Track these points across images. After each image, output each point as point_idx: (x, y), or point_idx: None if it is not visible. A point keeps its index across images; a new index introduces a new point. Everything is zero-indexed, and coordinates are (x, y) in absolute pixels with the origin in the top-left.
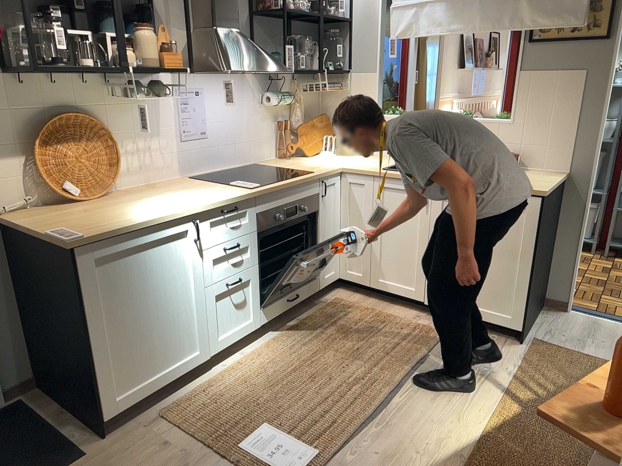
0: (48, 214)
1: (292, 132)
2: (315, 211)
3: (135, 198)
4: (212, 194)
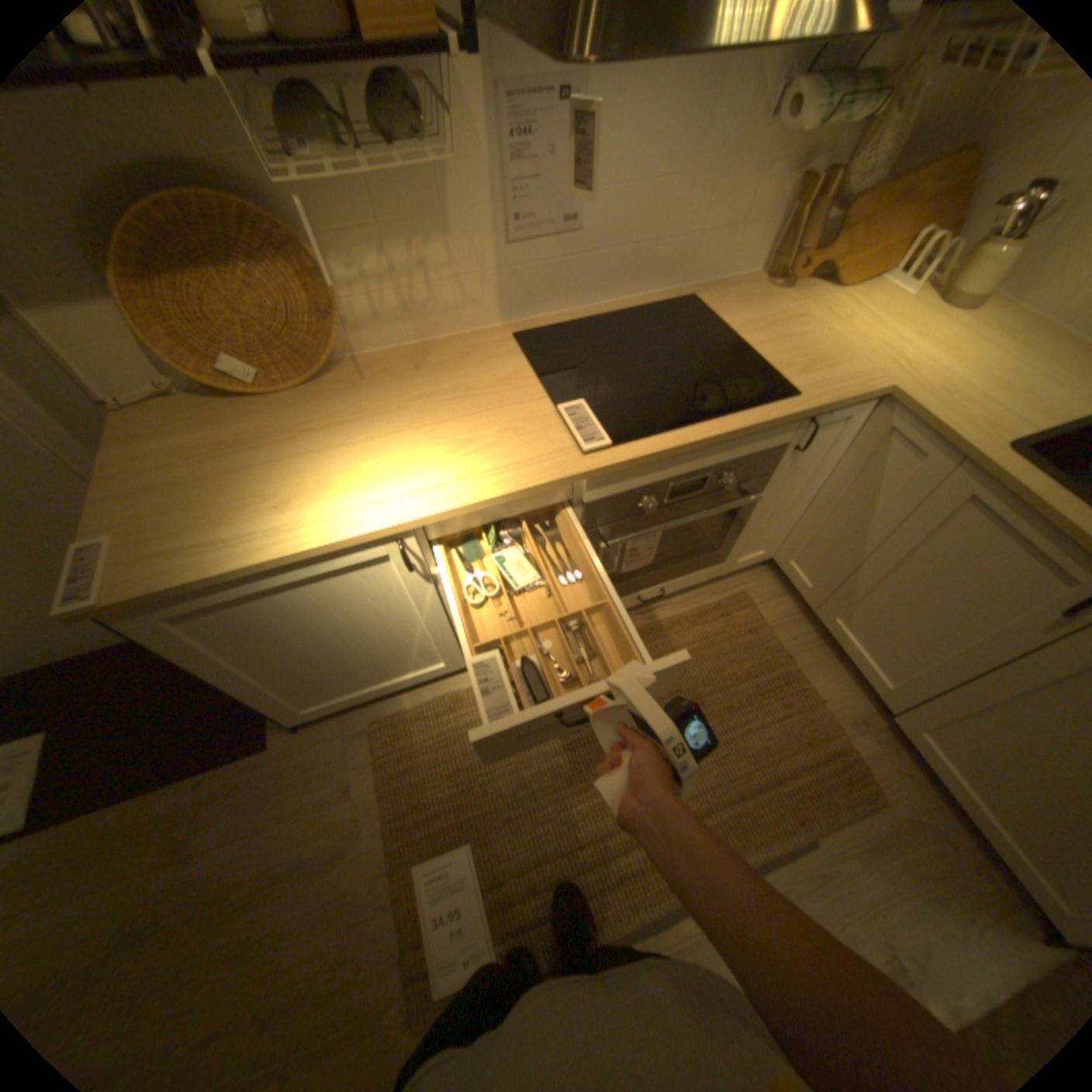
0: (171, 432)
1: (839, 199)
2: (759, 474)
3: (350, 407)
4: (486, 452)
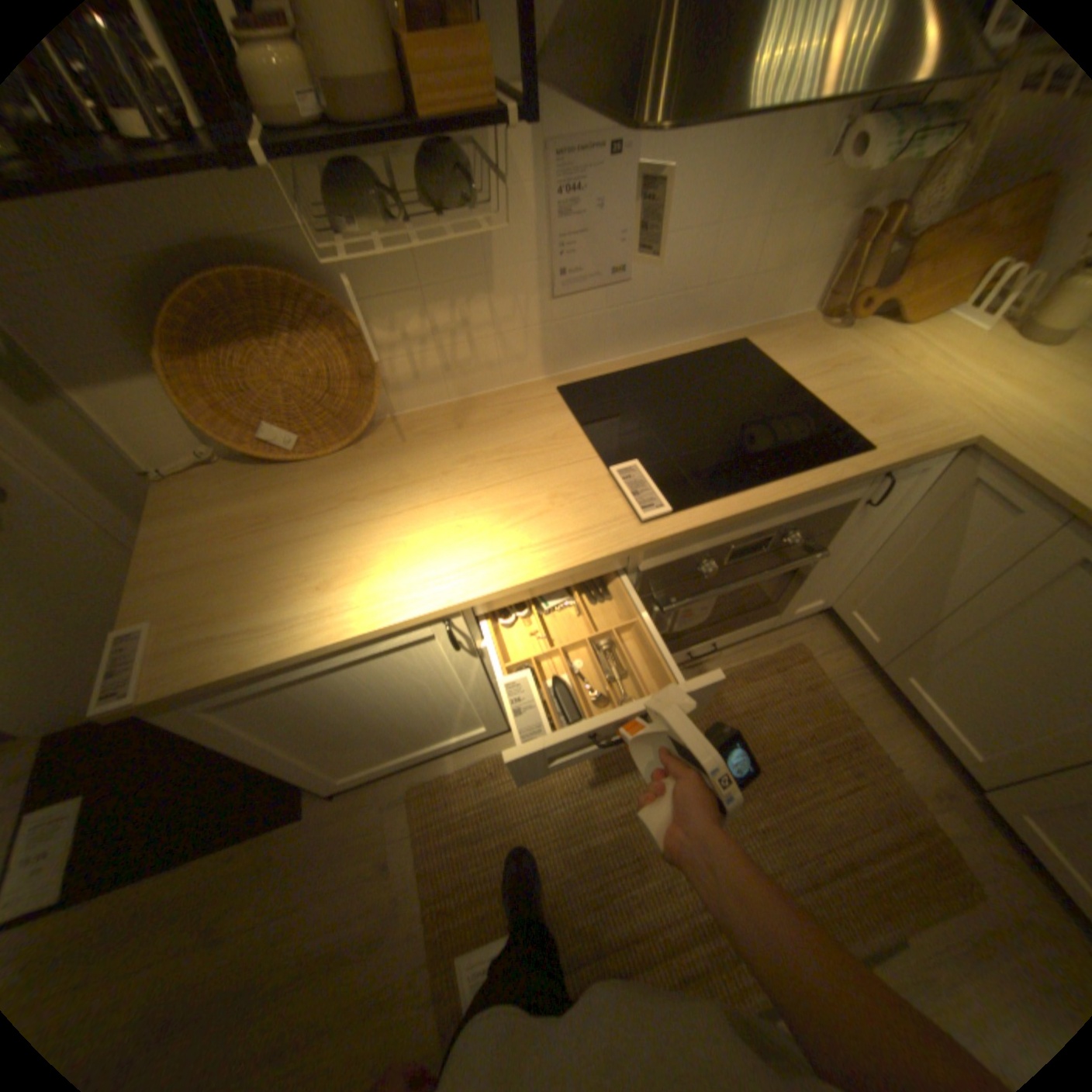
0: (210, 505)
1: (899, 233)
2: (825, 529)
3: (392, 473)
4: (536, 522)
